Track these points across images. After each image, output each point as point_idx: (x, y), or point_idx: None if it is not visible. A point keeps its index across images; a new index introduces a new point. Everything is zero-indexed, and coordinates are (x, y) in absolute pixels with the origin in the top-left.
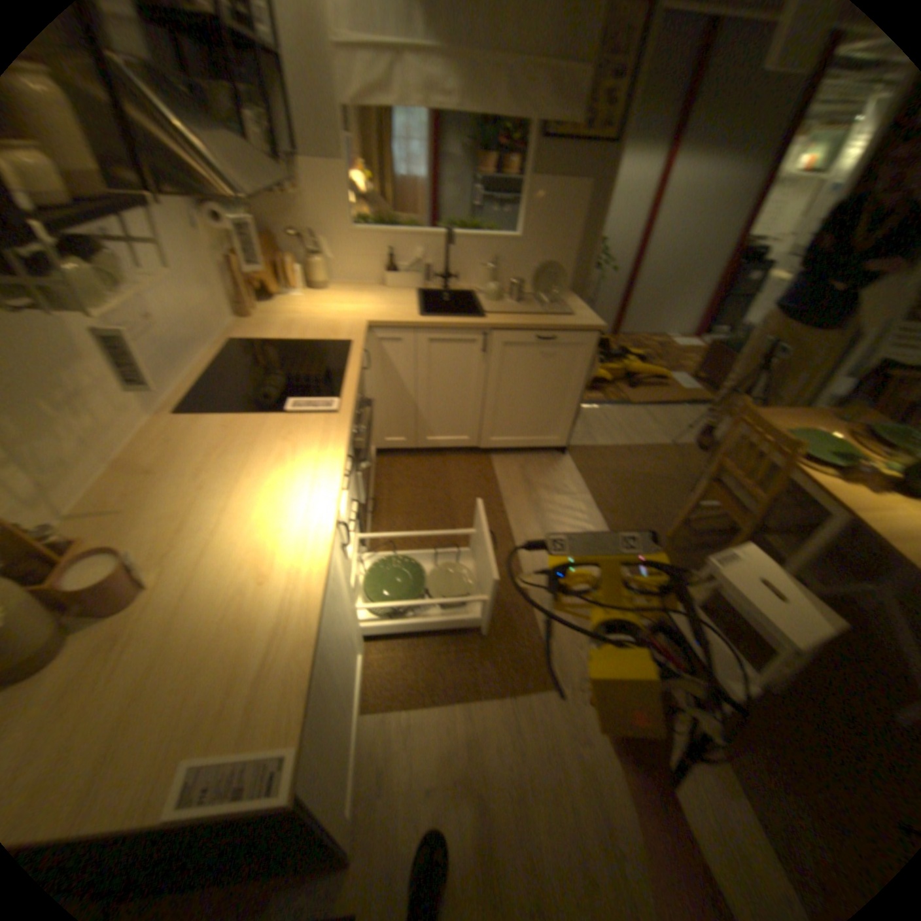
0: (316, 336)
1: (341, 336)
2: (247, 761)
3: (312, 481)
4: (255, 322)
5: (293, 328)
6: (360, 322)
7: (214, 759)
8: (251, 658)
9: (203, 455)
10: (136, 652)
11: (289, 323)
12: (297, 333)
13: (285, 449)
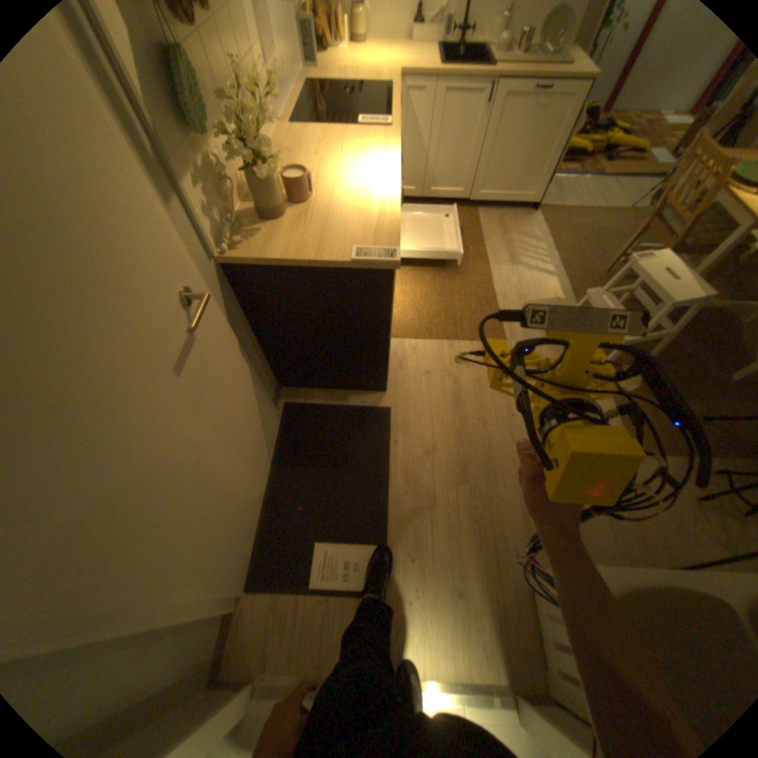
0: (363, 78)
1: (381, 78)
2: (380, 248)
3: (382, 160)
4: (316, 68)
5: (345, 72)
6: (394, 68)
7: (366, 247)
8: (371, 223)
9: (314, 144)
10: (317, 217)
11: (341, 69)
12: (349, 76)
13: (362, 143)
